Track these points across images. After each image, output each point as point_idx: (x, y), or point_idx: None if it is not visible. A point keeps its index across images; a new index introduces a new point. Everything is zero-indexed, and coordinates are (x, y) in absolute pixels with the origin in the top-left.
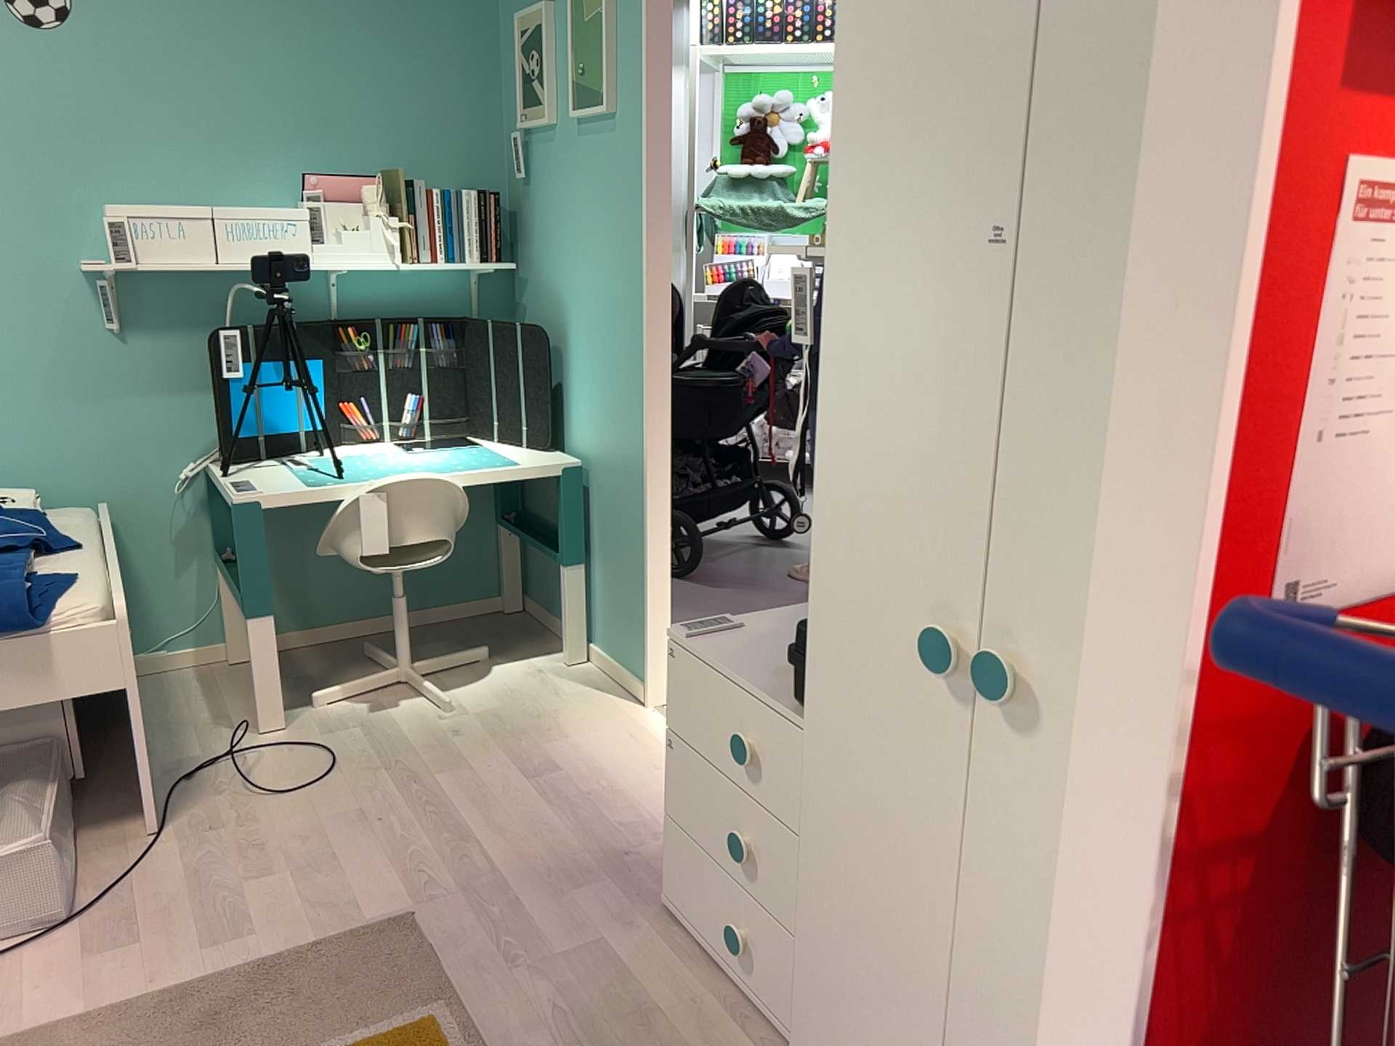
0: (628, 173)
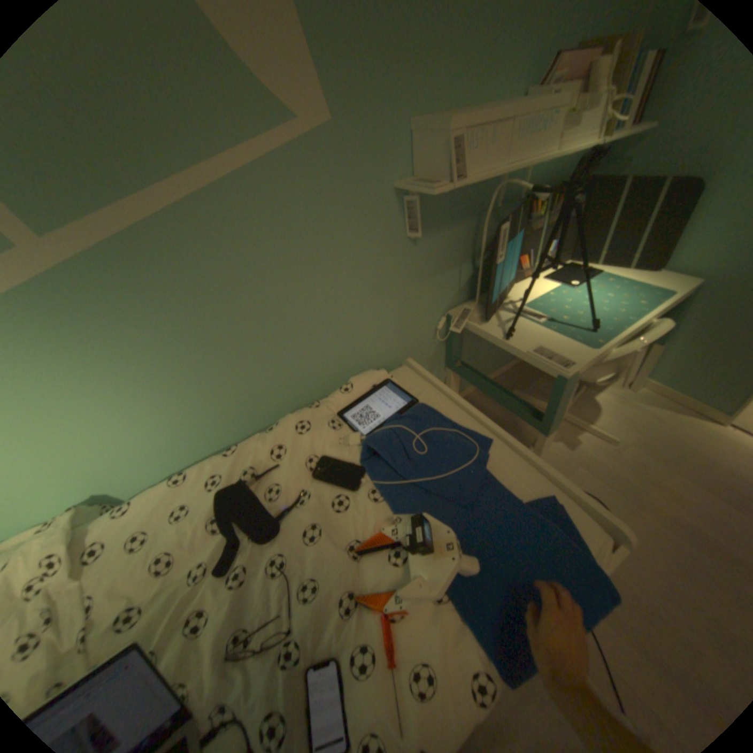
0: None
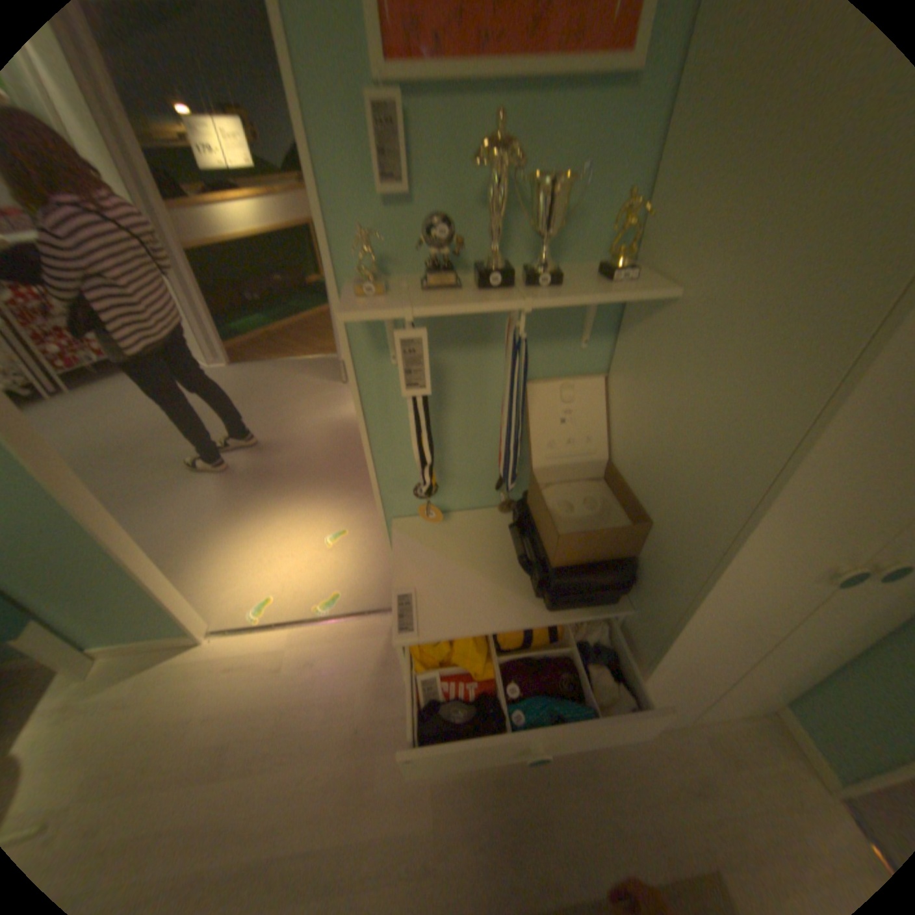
0: None
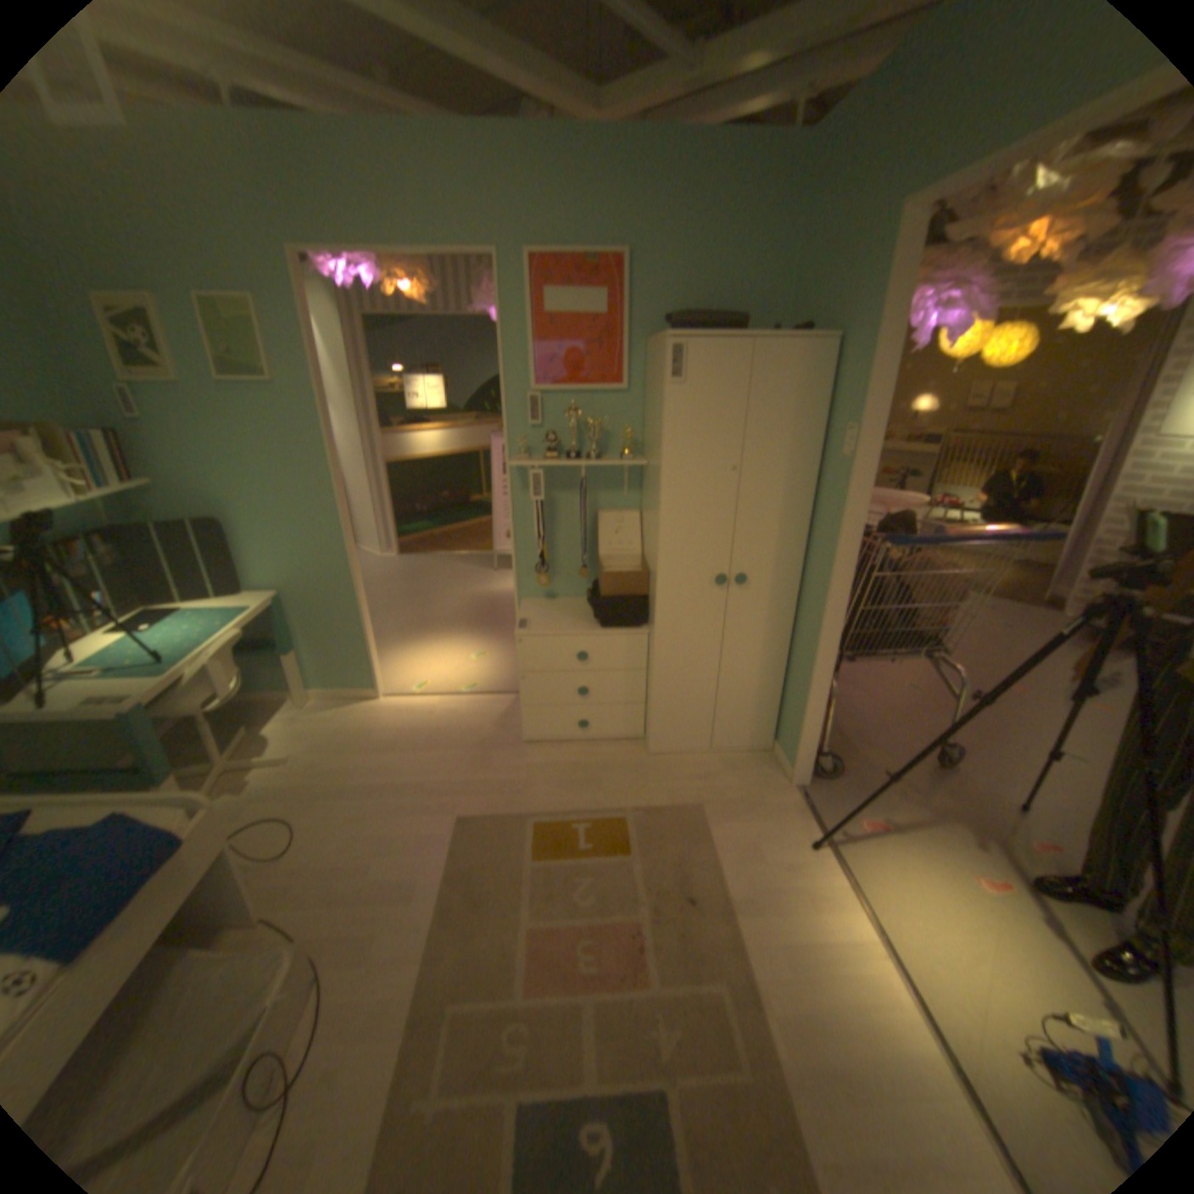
0: (297, 421)
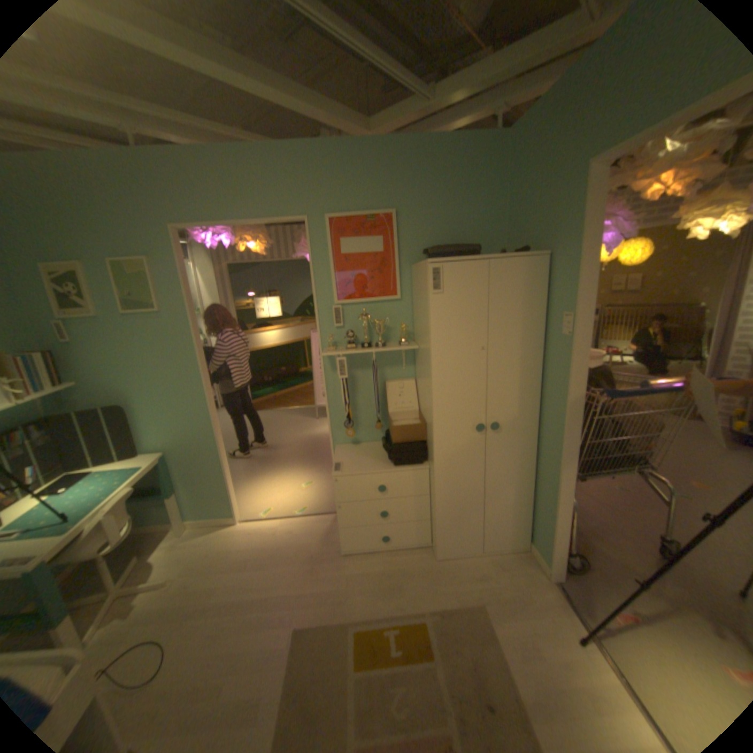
0: (177, 335)
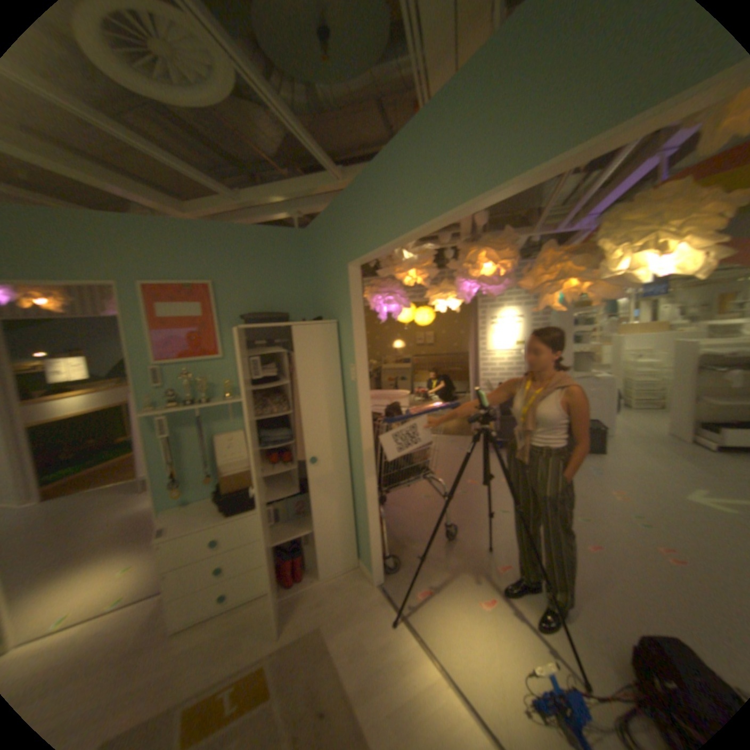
0: None
